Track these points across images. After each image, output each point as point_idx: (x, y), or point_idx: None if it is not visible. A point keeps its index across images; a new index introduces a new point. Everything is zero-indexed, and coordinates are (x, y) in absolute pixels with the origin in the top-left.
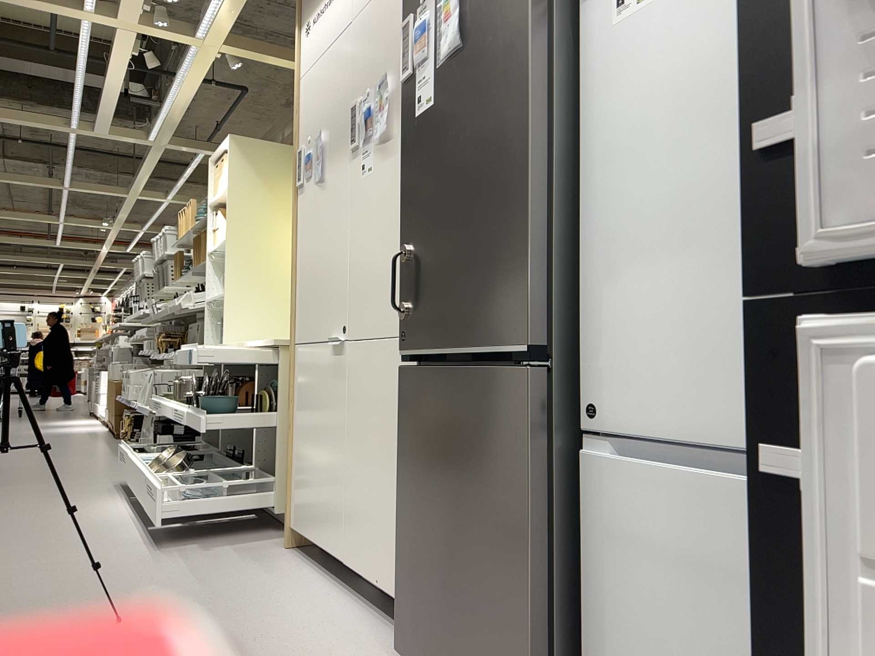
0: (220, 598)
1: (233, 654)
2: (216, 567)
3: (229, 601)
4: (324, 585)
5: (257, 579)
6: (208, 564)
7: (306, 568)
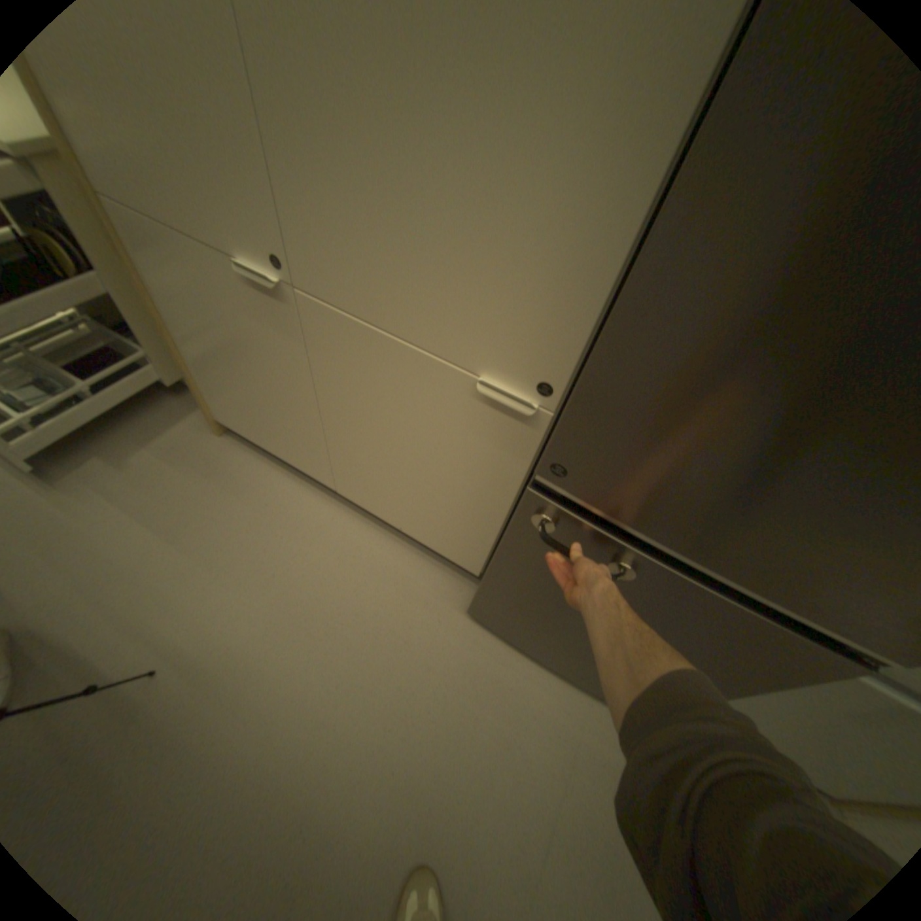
0: (224, 567)
1: (322, 664)
2: (165, 502)
3: (239, 569)
4: (312, 499)
5: (235, 512)
6: (150, 500)
7: (269, 470)
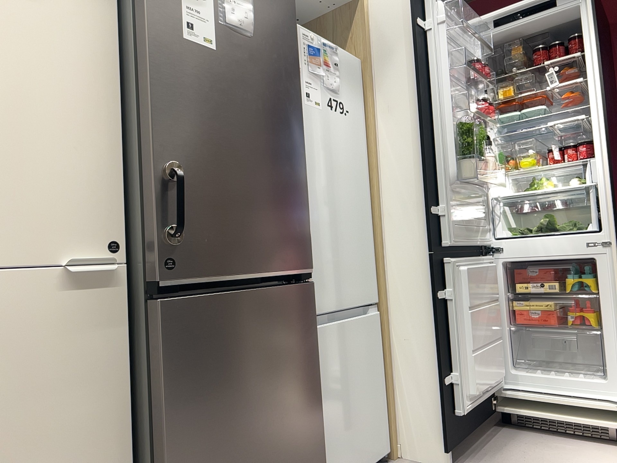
0: None
1: None
2: None
3: None
4: None
5: None
6: None
7: None
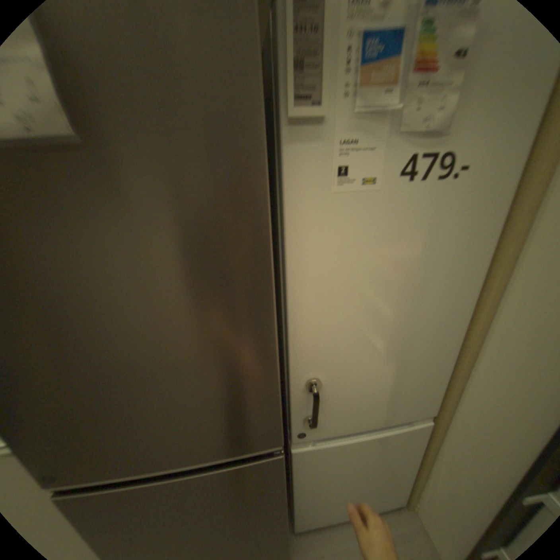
0: None
1: None
2: None
3: None
4: None
5: None
6: None
7: None
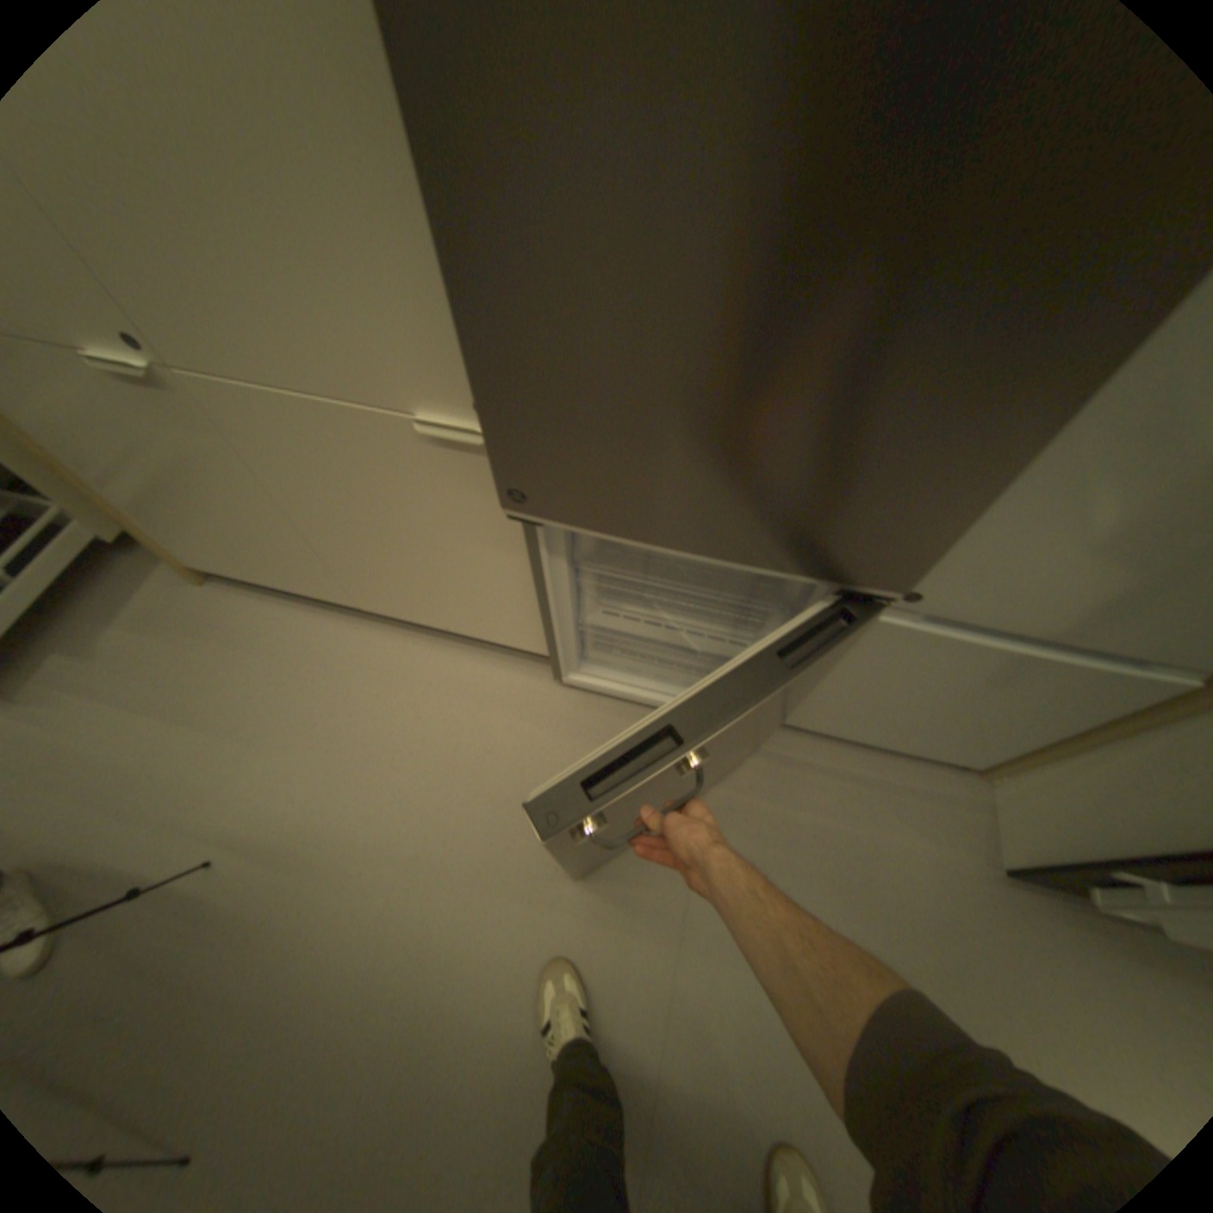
0: (253, 732)
1: (397, 800)
2: (157, 682)
3: (272, 729)
4: (336, 627)
5: (247, 669)
6: (139, 684)
7: (274, 609)
